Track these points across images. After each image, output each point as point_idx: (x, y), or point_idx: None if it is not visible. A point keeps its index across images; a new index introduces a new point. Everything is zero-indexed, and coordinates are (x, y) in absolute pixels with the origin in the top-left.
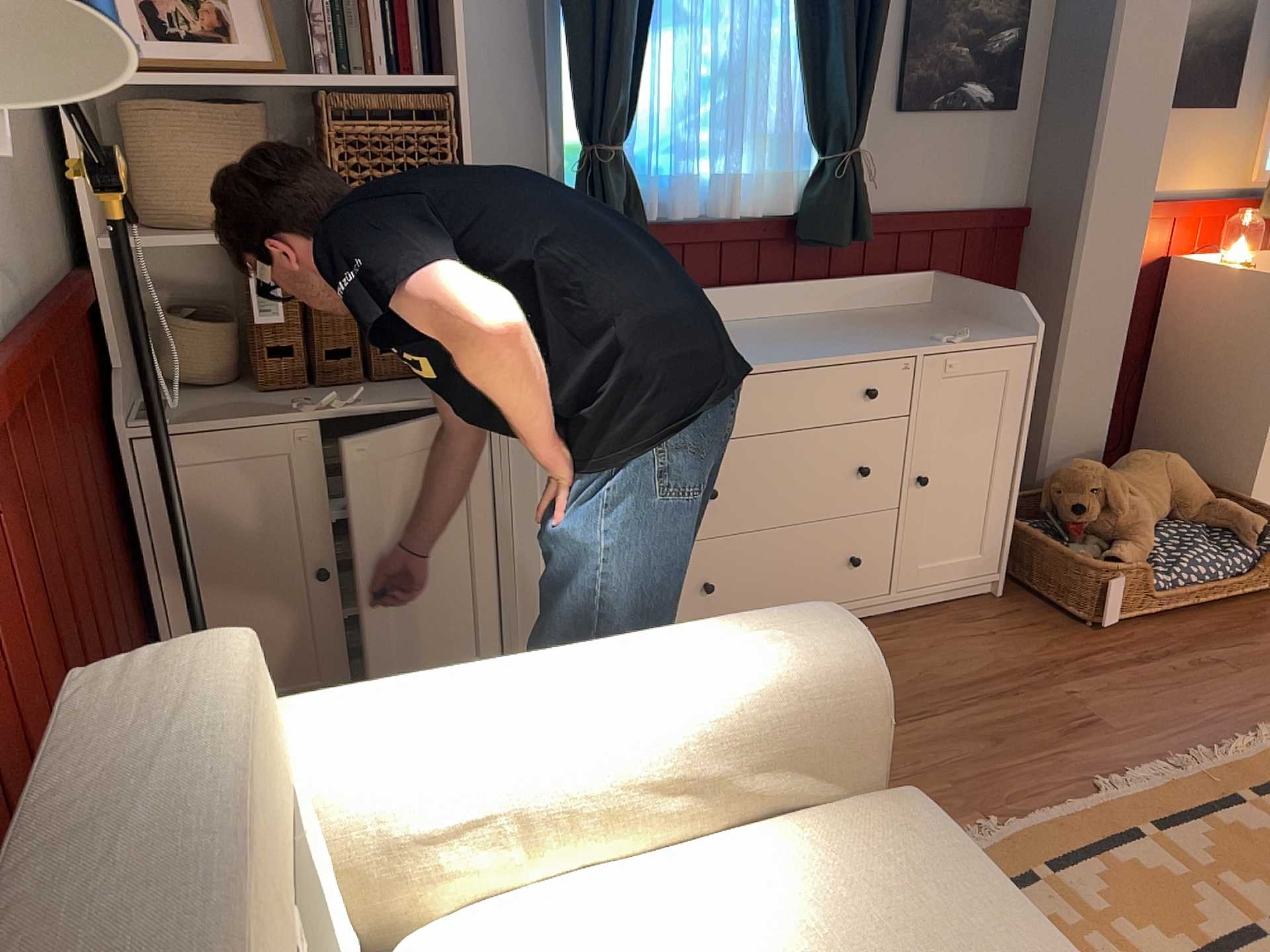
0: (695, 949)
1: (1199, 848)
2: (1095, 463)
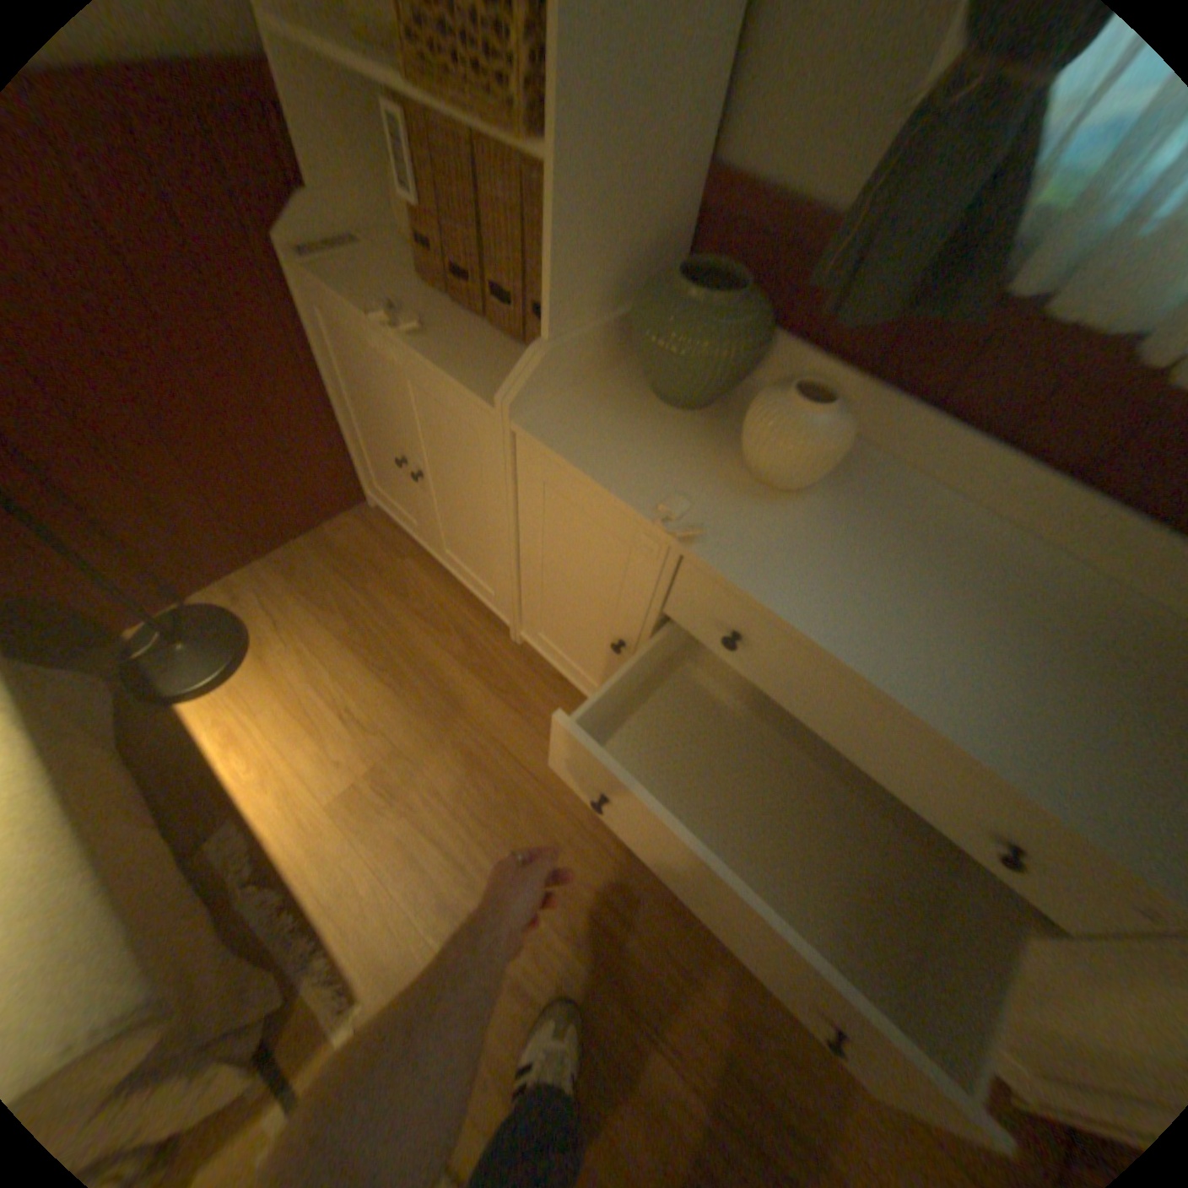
0: None
1: None
2: None
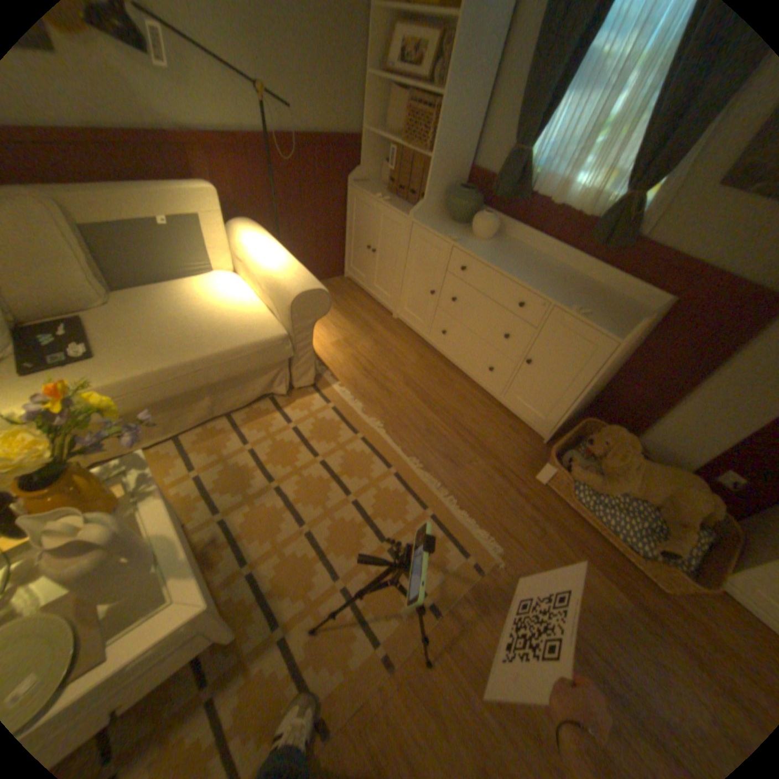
0: (225, 302)
1: (388, 487)
2: (631, 442)
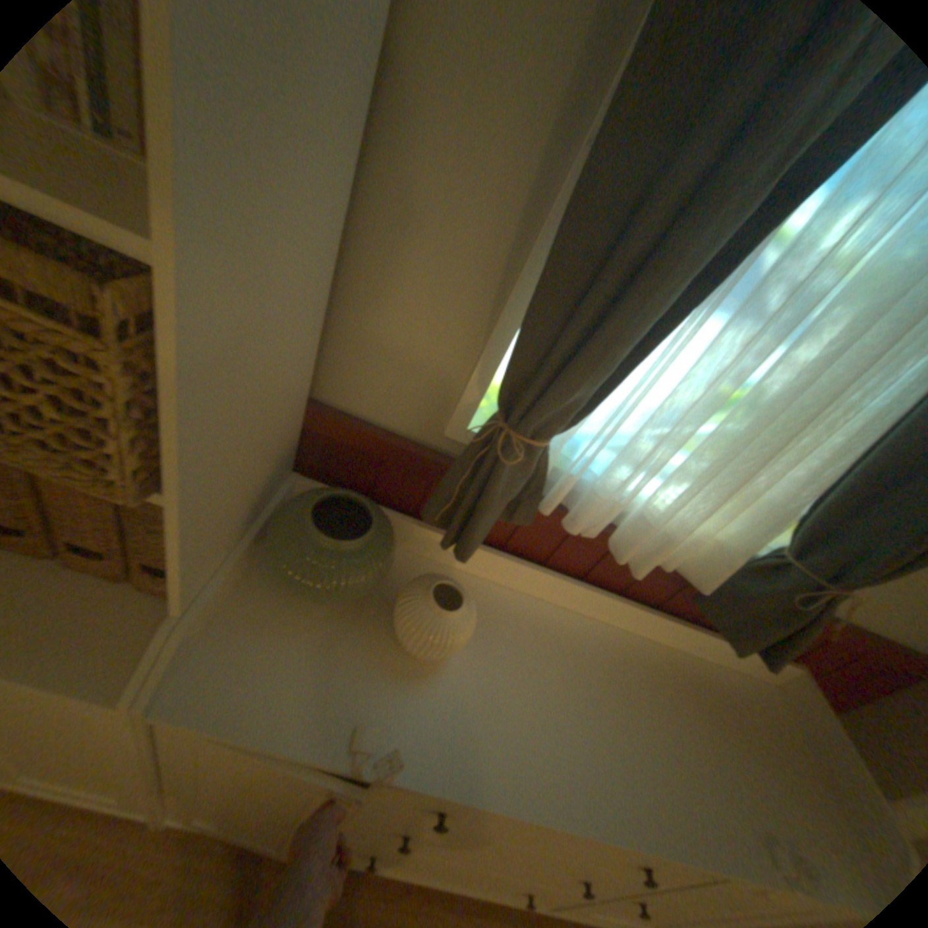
0: None
1: None
2: None
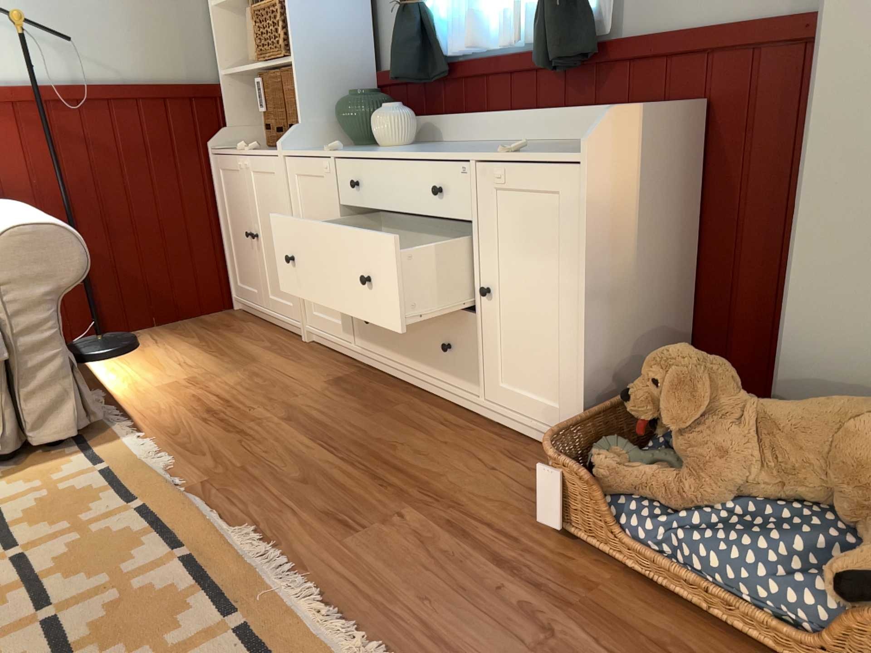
0: None
1: (155, 581)
2: (704, 359)
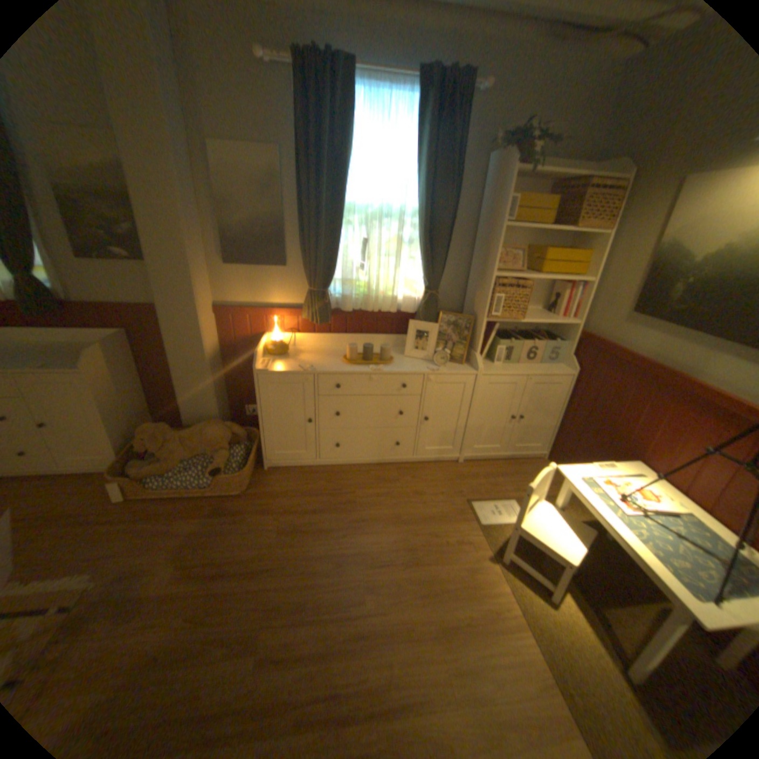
0: None
1: None
2: (157, 427)
